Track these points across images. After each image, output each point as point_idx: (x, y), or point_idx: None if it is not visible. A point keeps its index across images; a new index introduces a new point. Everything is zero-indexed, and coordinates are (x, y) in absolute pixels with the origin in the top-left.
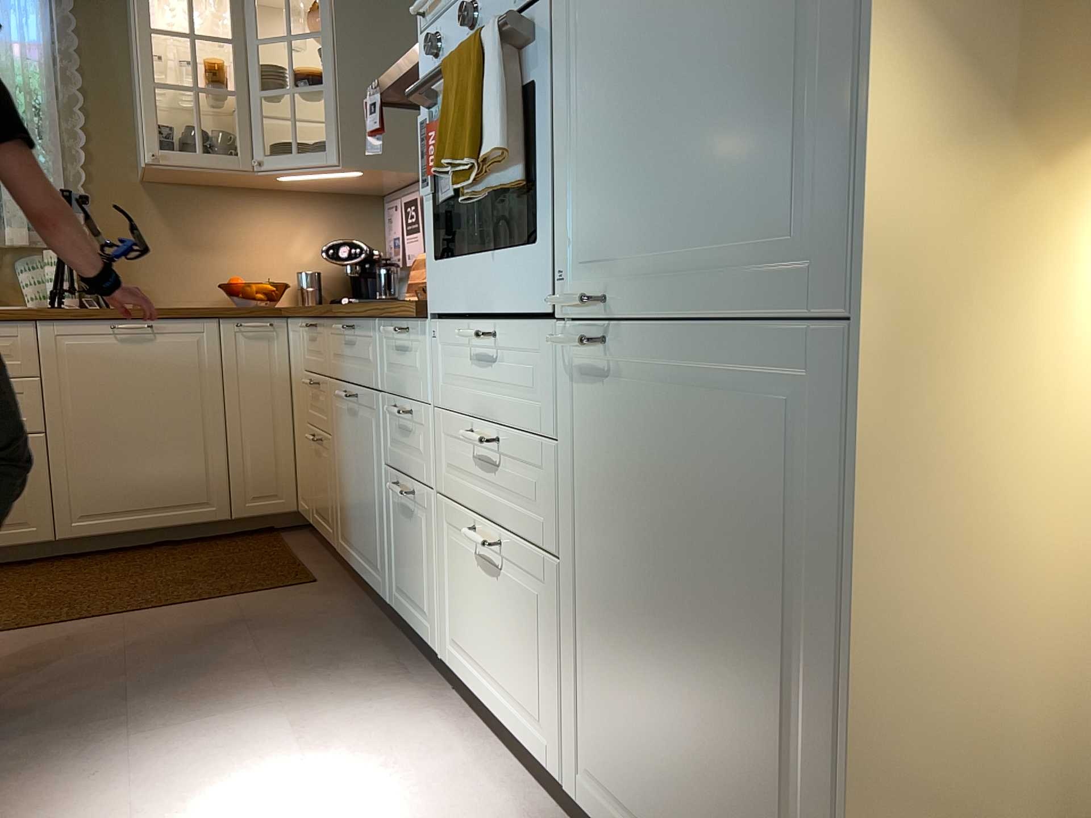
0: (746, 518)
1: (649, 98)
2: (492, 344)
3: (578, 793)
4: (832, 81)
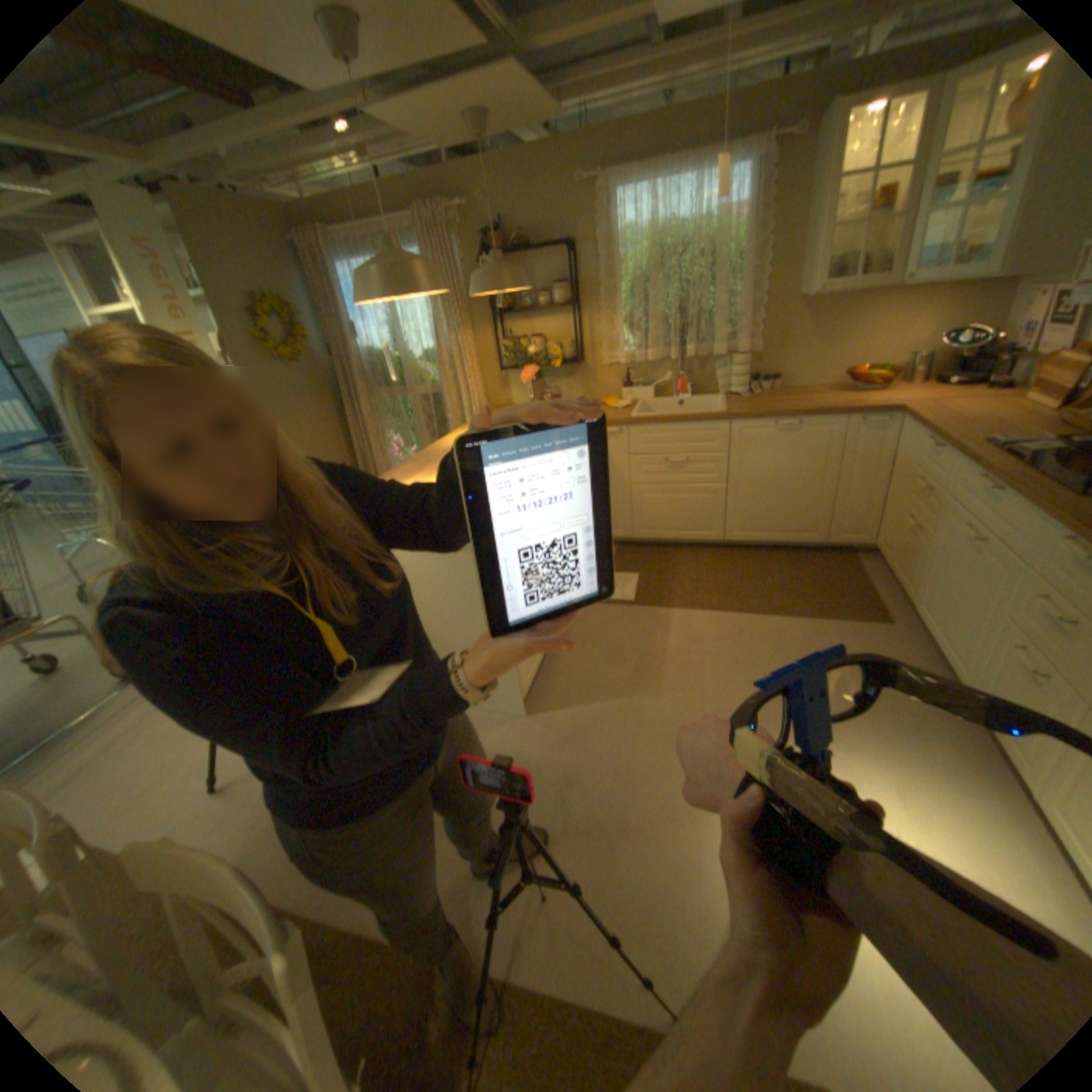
0: None
1: None
2: None
3: None
4: None
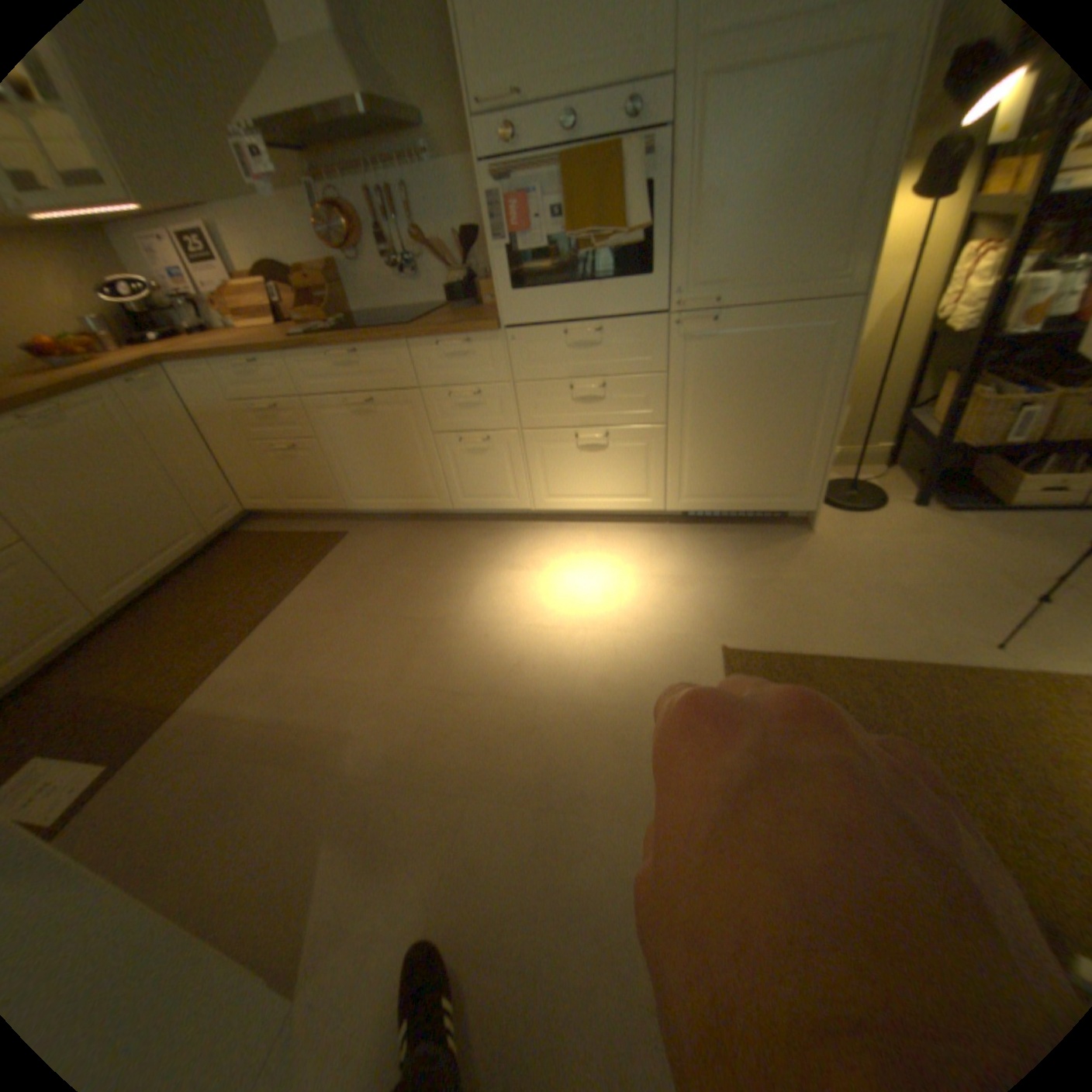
0: (796, 368)
1: (755, 199)
2: (600, 333)
3: (674, 504)
4: (864, 204)
